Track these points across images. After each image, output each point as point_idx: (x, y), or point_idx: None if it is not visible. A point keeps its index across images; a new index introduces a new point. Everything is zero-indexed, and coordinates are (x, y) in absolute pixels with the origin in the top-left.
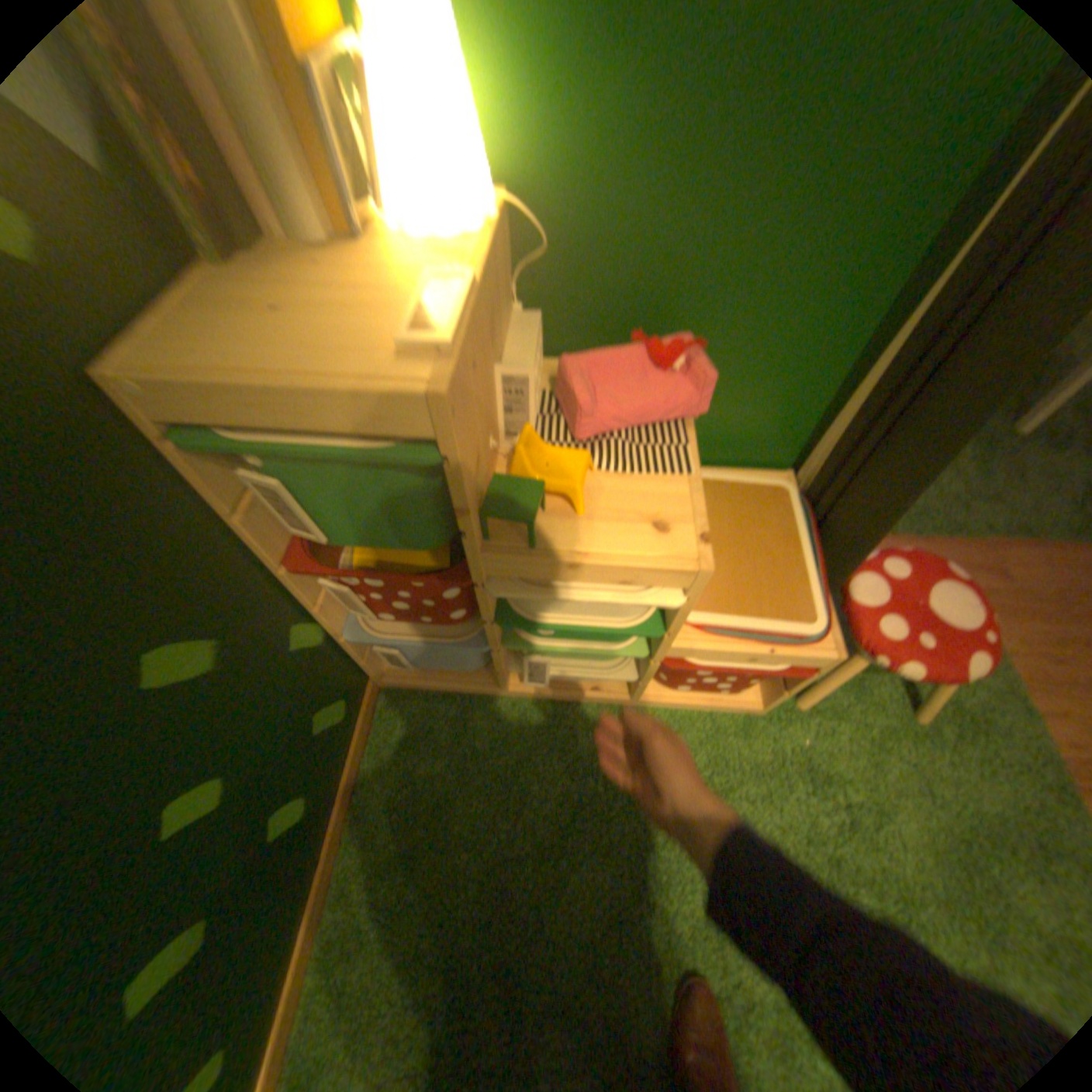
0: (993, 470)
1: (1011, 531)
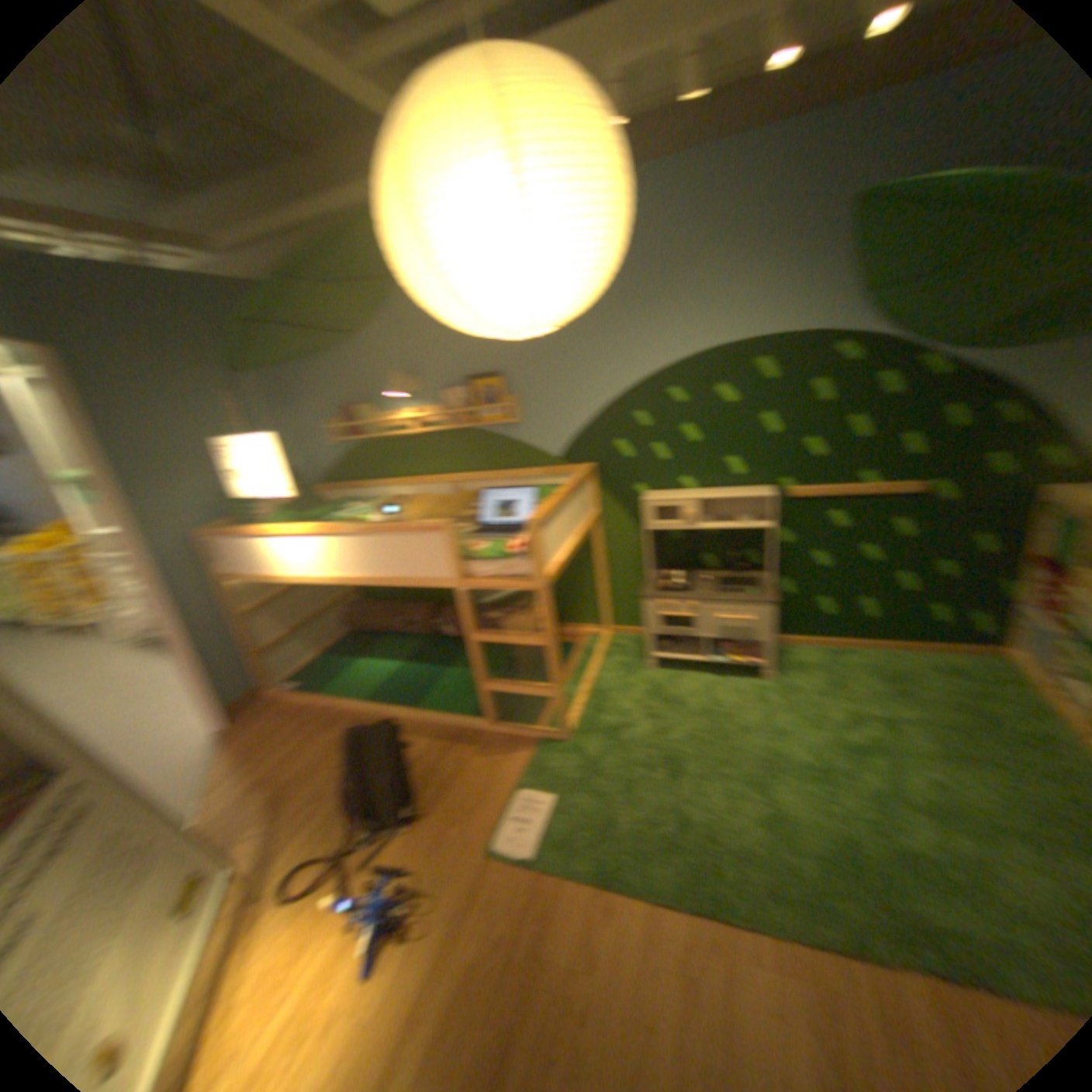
0: None
1: None
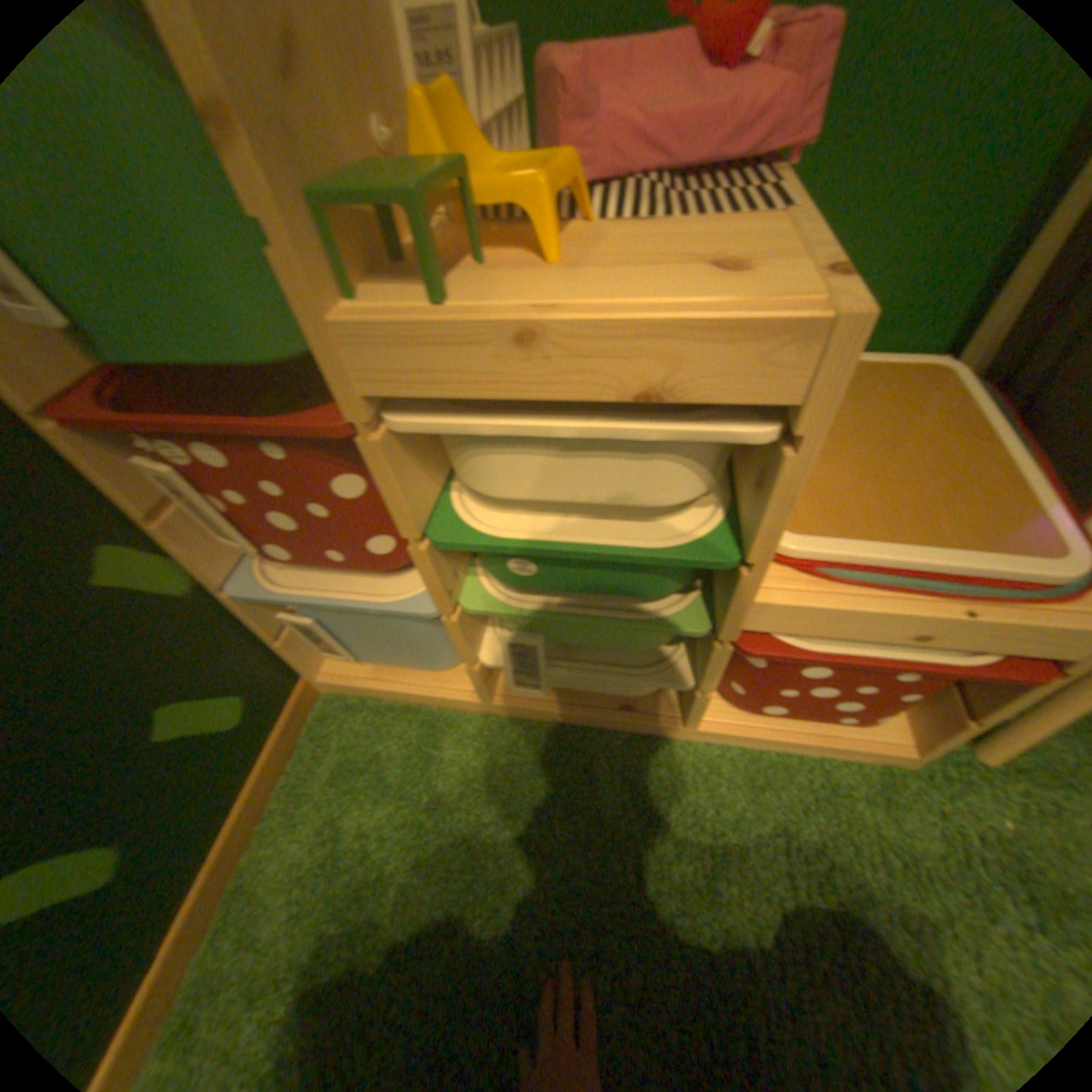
0: None
1: None
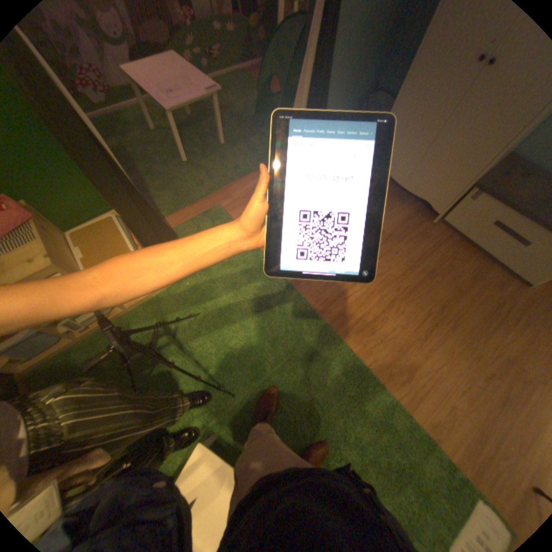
0: (209, 165)
1: (228, 181)
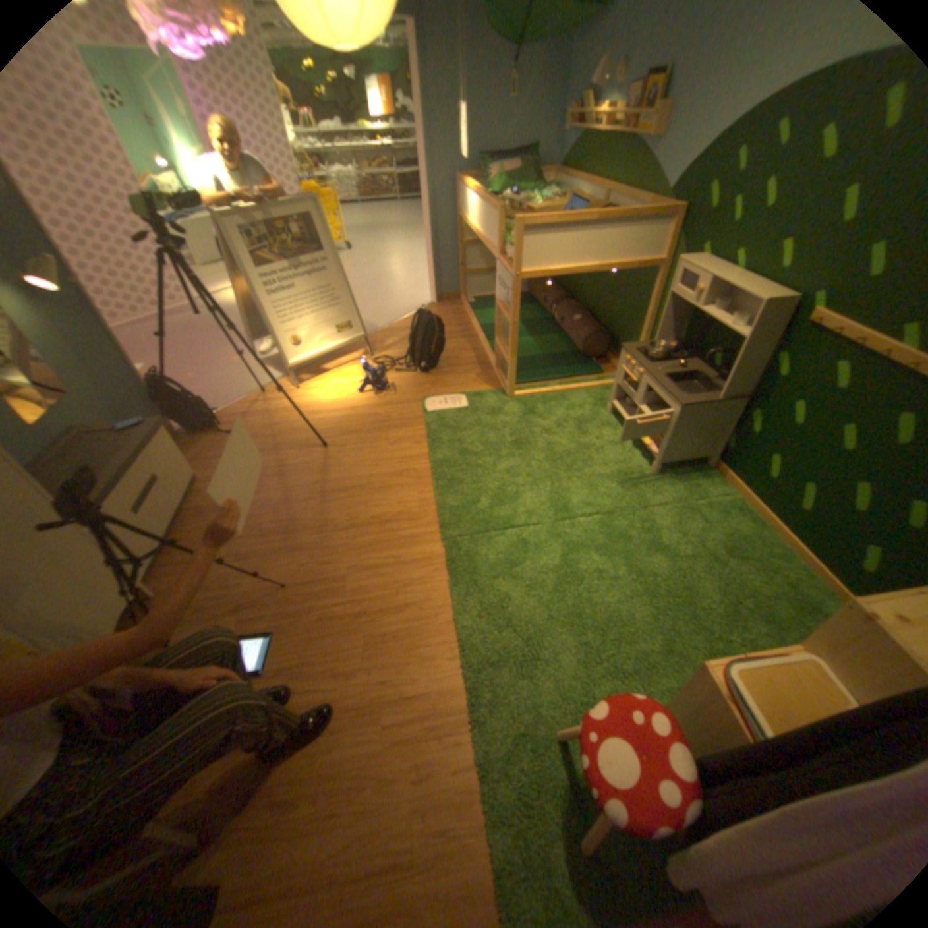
0: None
1: None
